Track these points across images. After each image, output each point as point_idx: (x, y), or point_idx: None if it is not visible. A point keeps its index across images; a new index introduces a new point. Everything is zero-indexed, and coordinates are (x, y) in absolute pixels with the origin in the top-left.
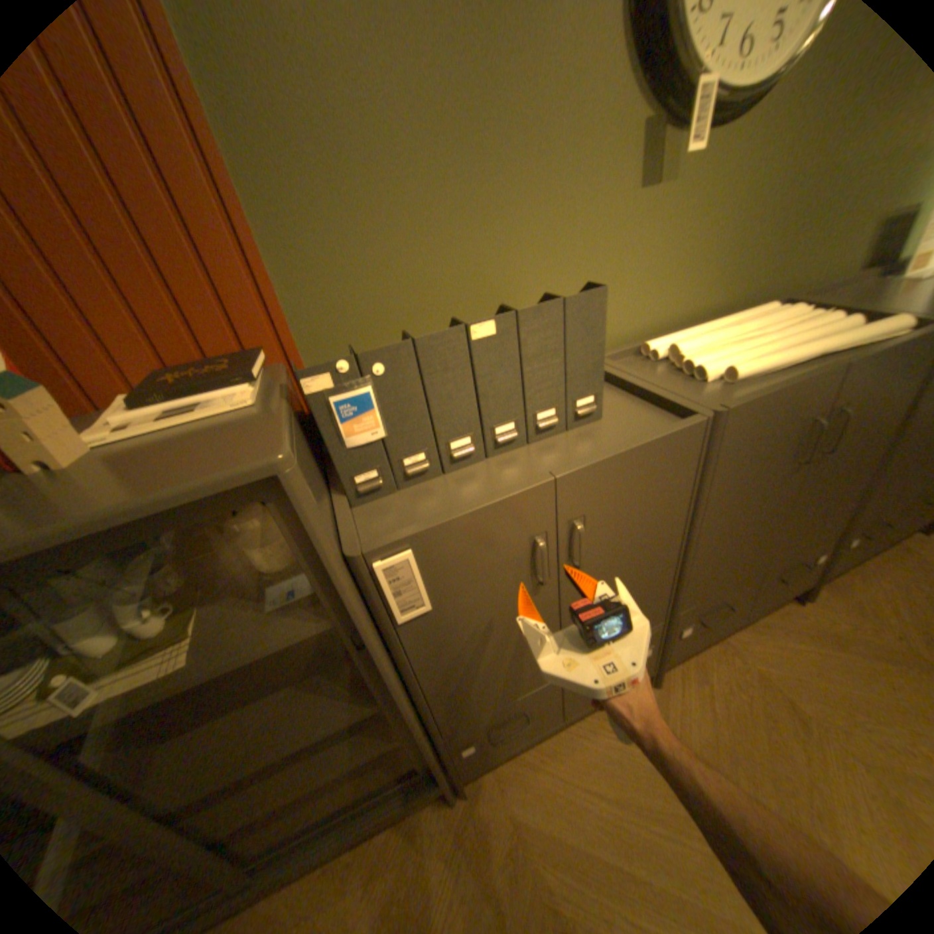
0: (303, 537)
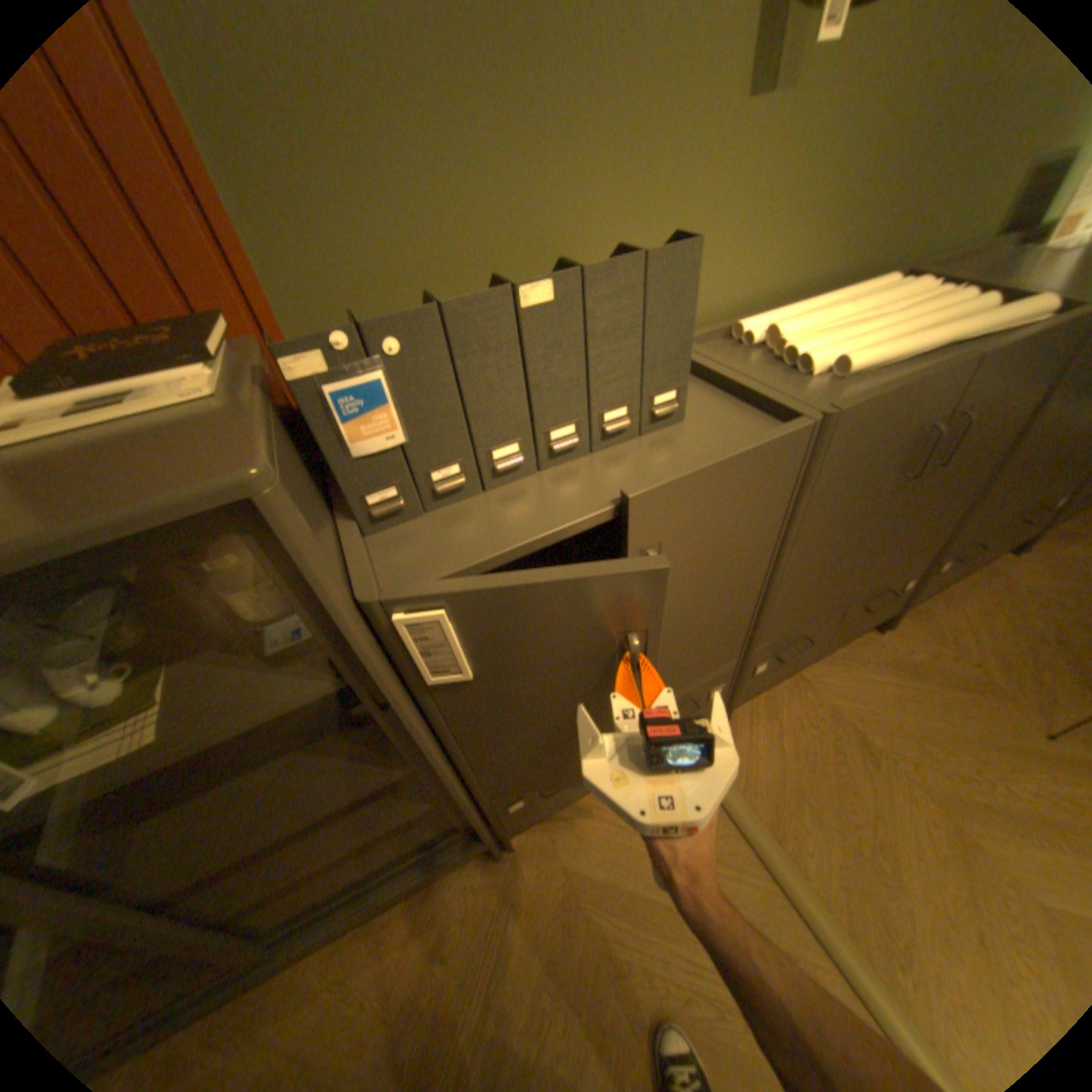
0: (299, 580)
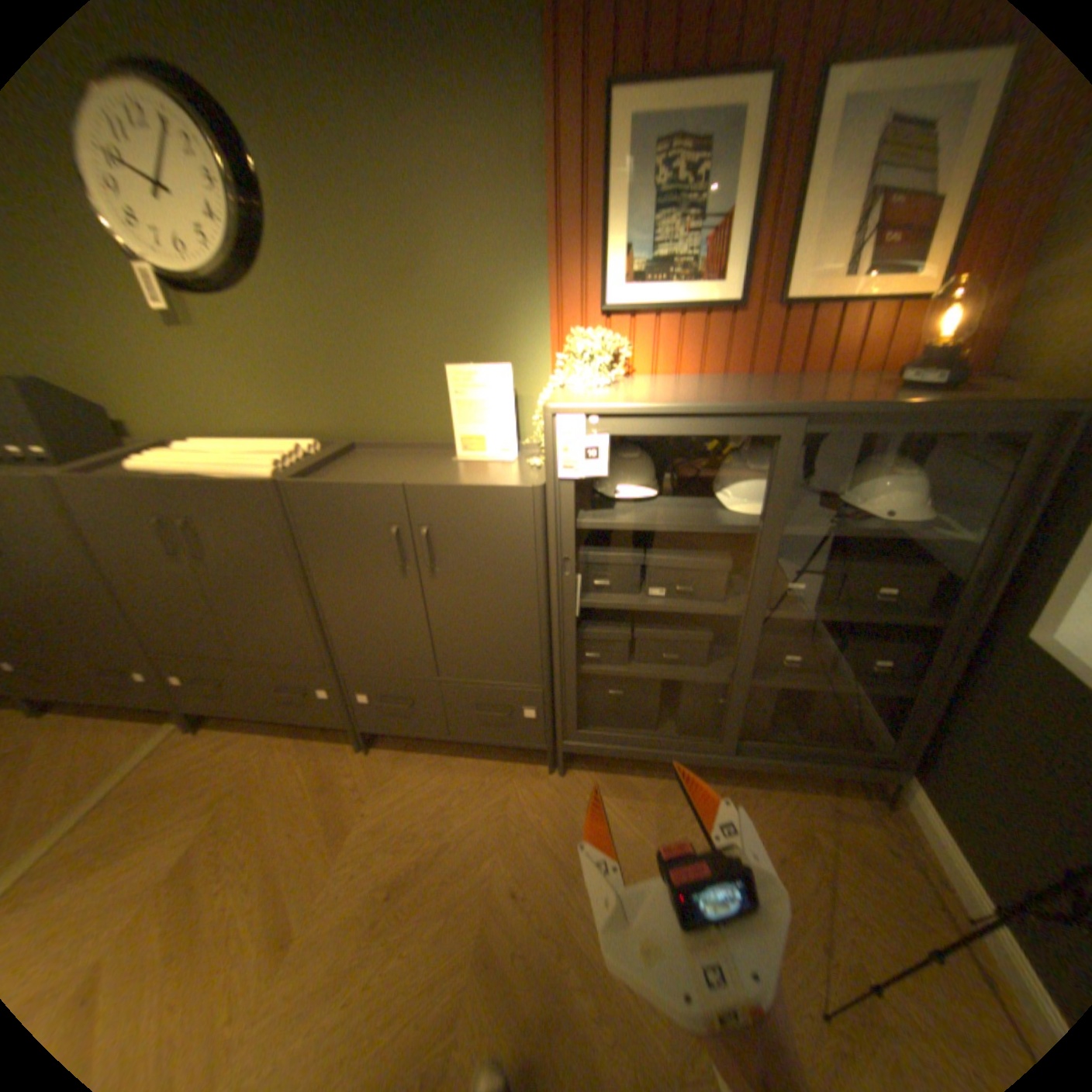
0: None
